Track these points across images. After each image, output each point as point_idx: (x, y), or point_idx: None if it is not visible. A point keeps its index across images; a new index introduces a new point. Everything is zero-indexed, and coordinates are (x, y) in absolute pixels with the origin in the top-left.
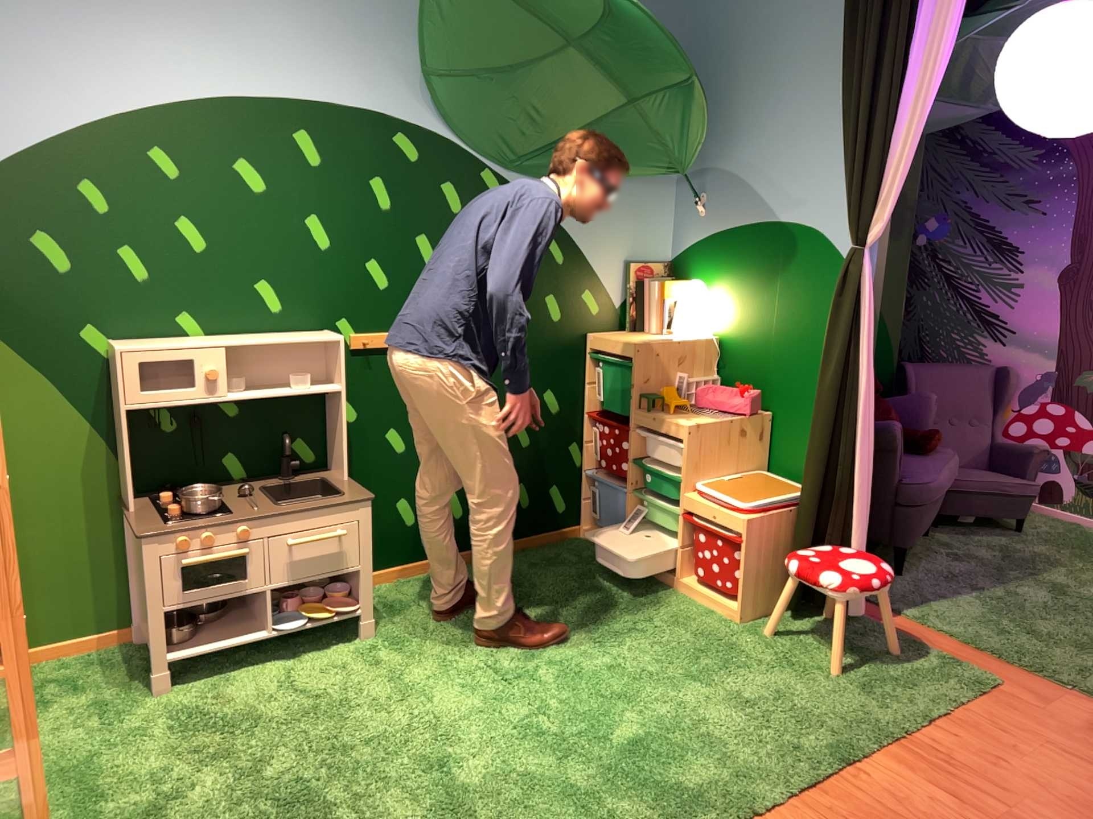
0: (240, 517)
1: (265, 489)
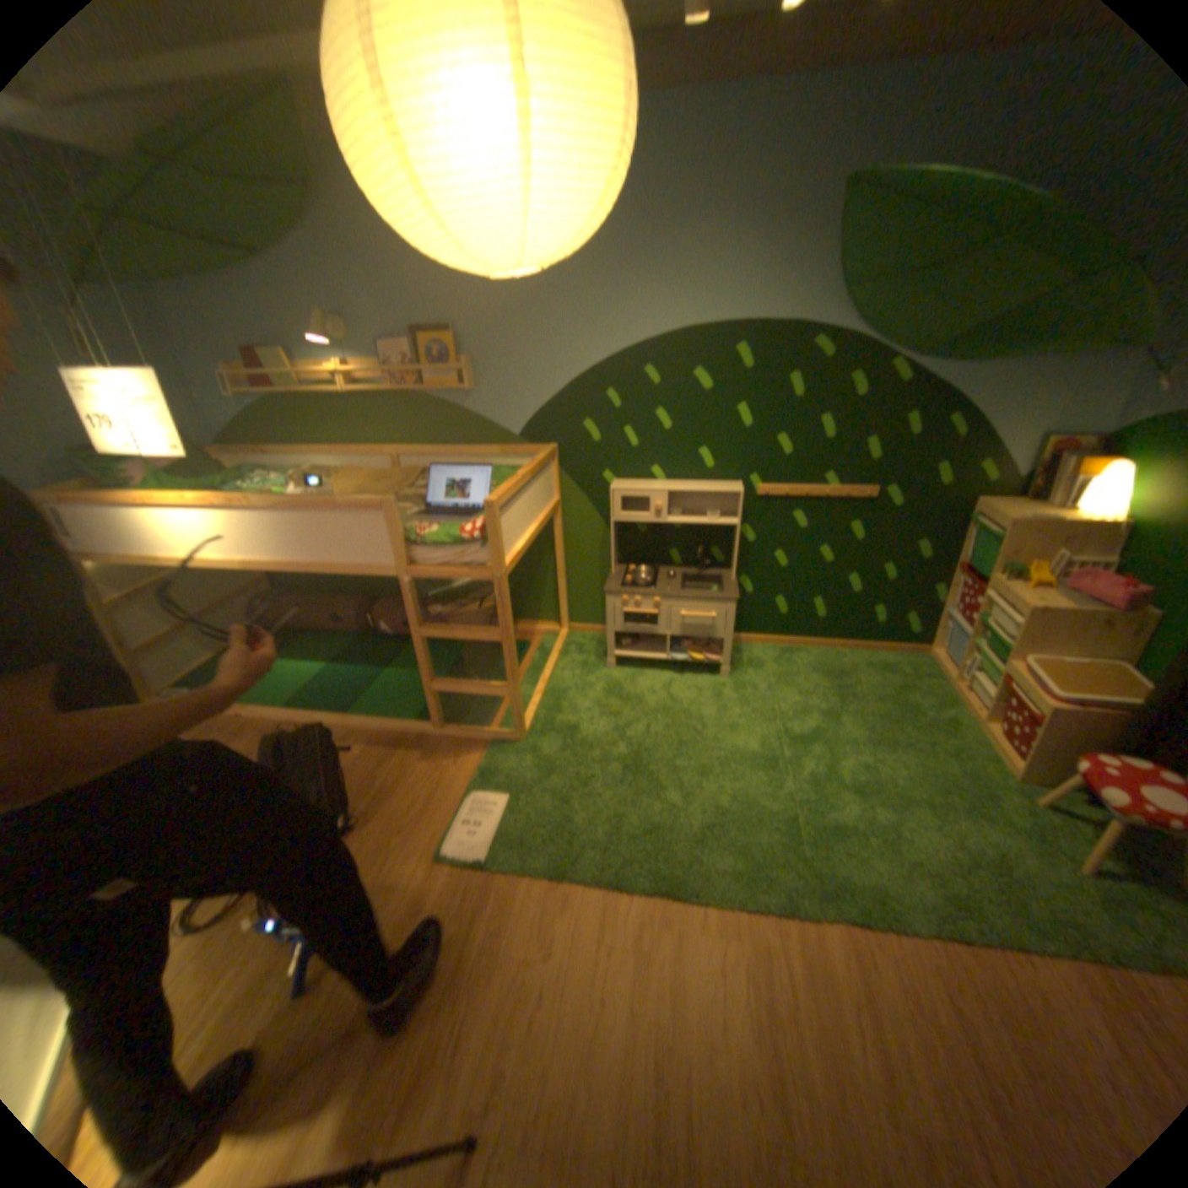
0: (655, 593)
1: (683, 576)
